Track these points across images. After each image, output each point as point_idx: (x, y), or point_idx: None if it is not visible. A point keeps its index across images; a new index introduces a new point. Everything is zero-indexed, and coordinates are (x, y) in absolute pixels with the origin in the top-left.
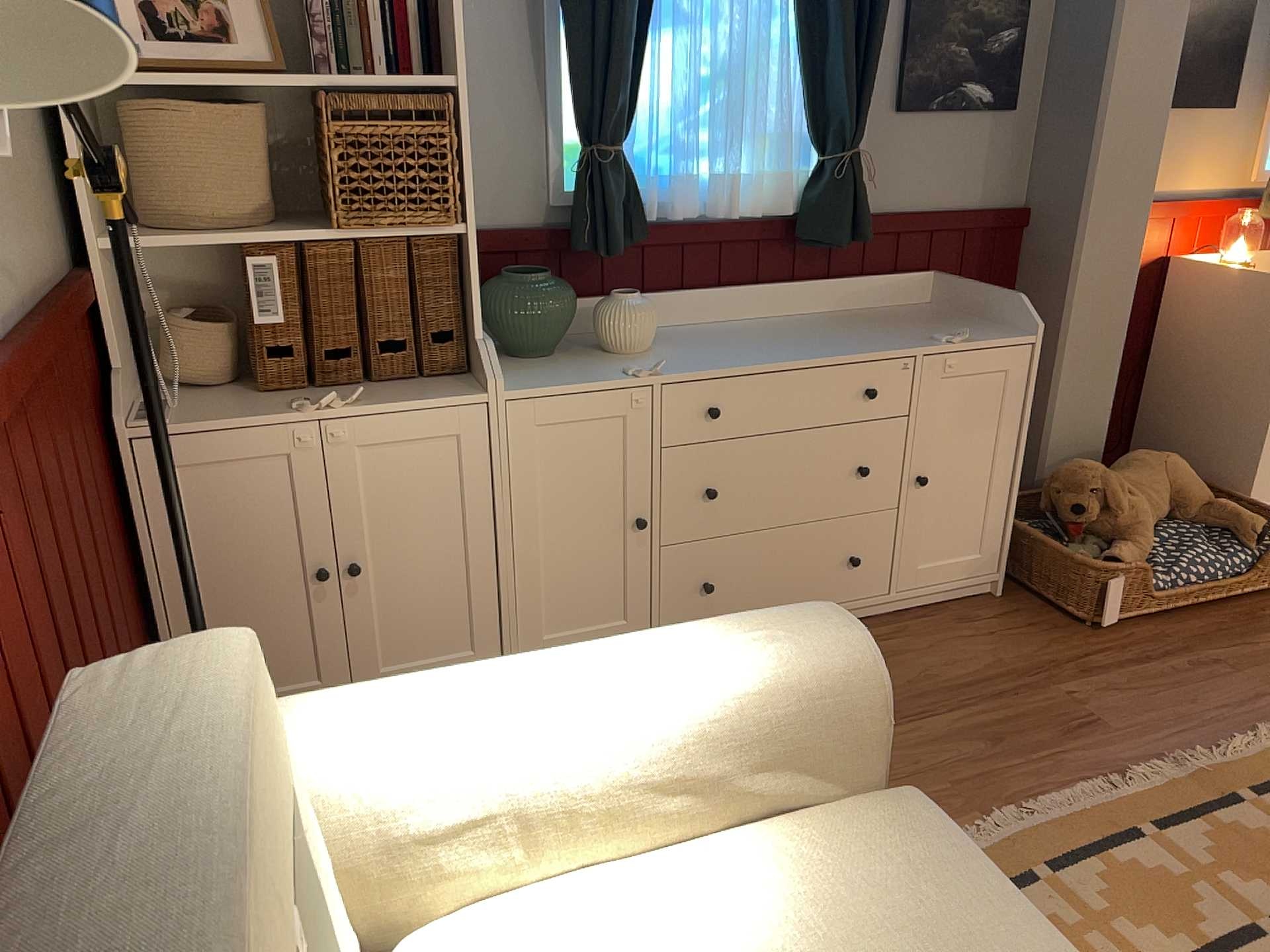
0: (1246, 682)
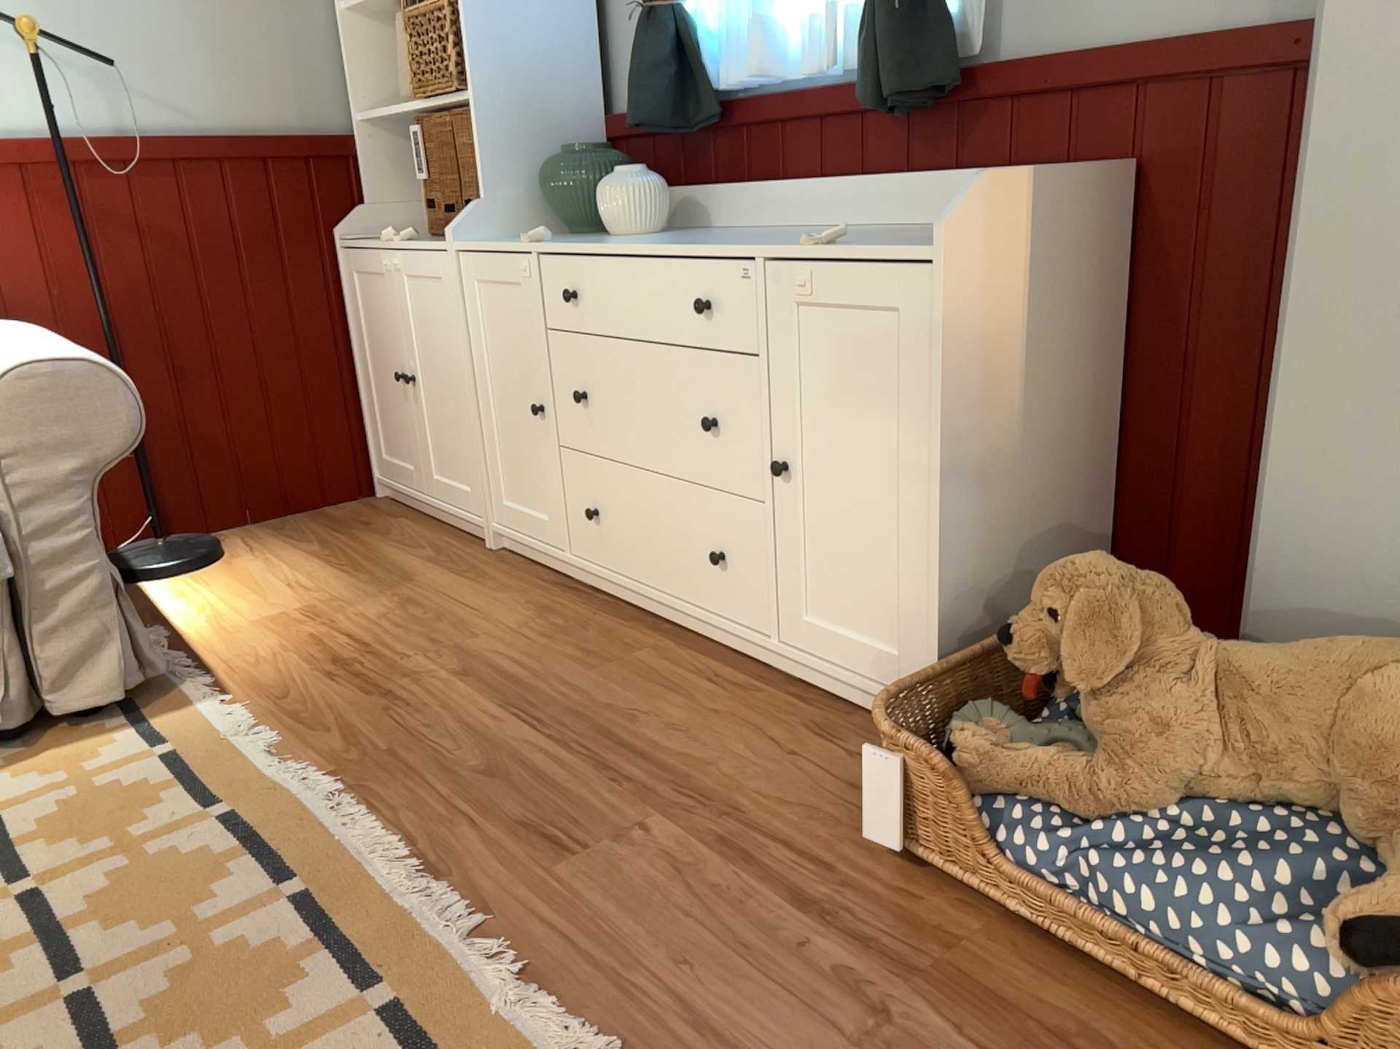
0: None
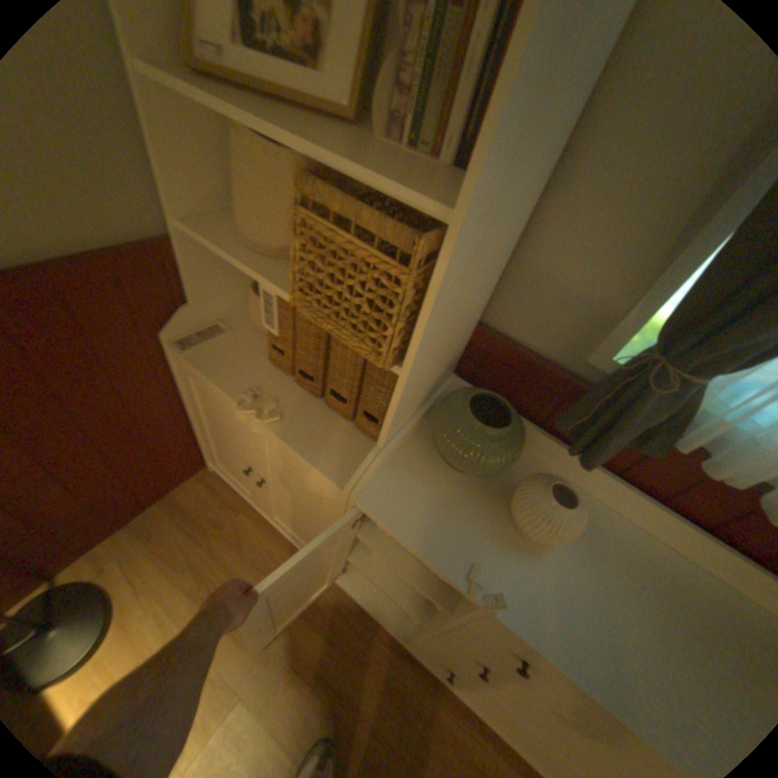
0: None
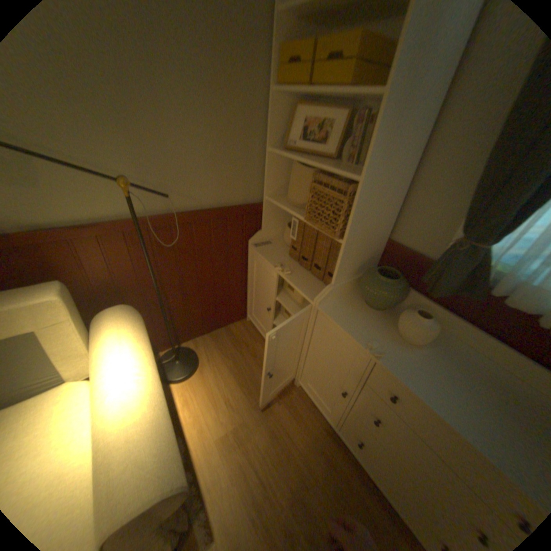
0: None
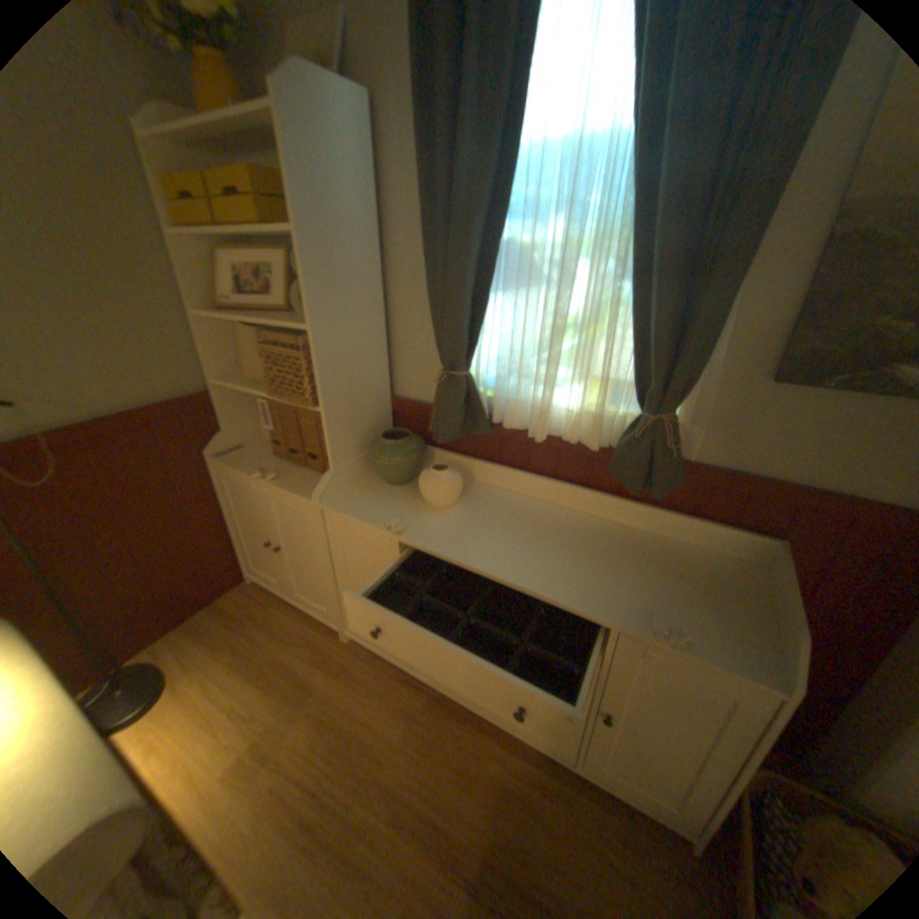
0: None
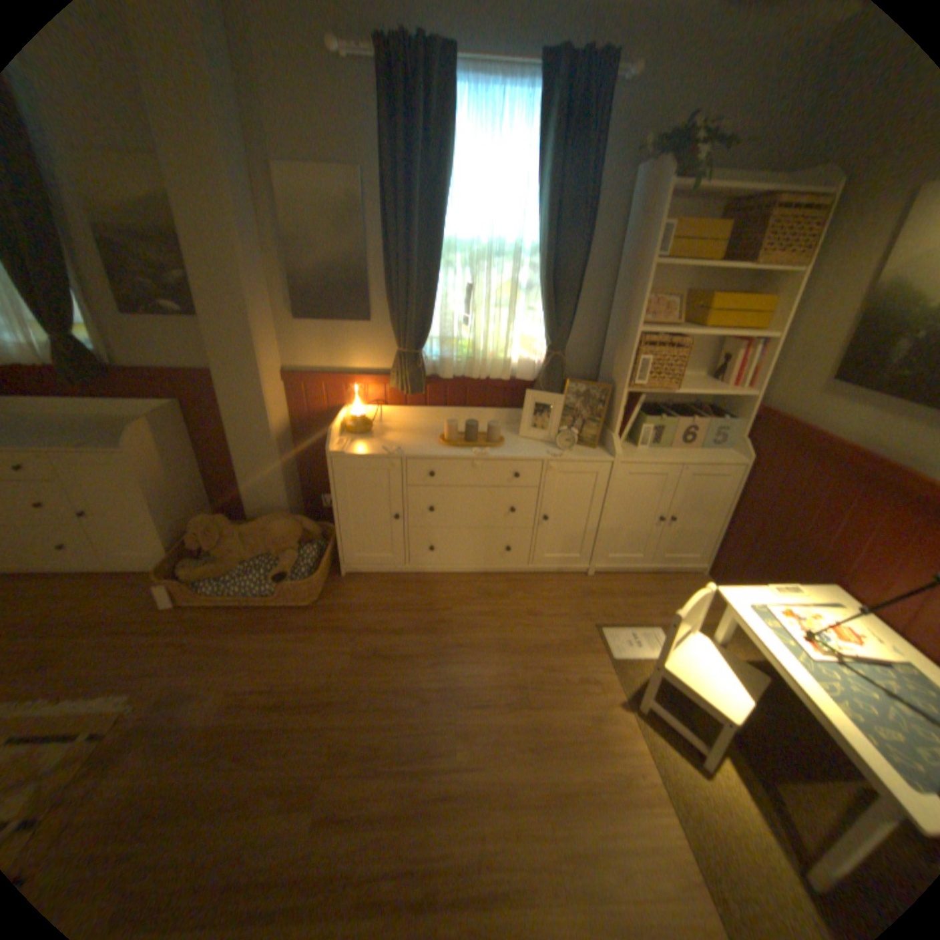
0: (165, 665)
